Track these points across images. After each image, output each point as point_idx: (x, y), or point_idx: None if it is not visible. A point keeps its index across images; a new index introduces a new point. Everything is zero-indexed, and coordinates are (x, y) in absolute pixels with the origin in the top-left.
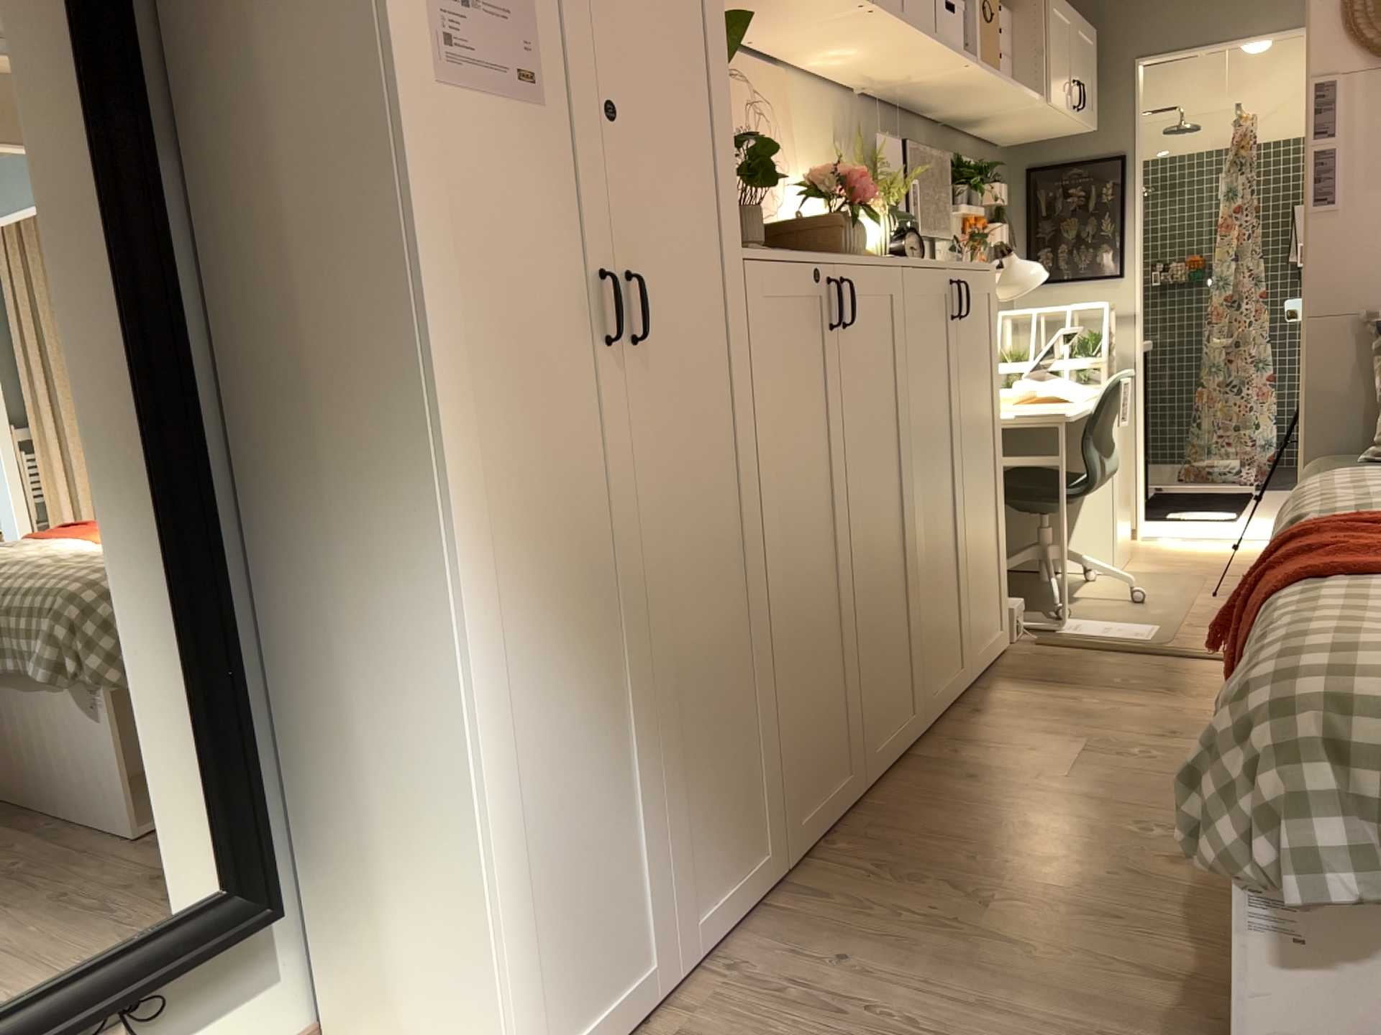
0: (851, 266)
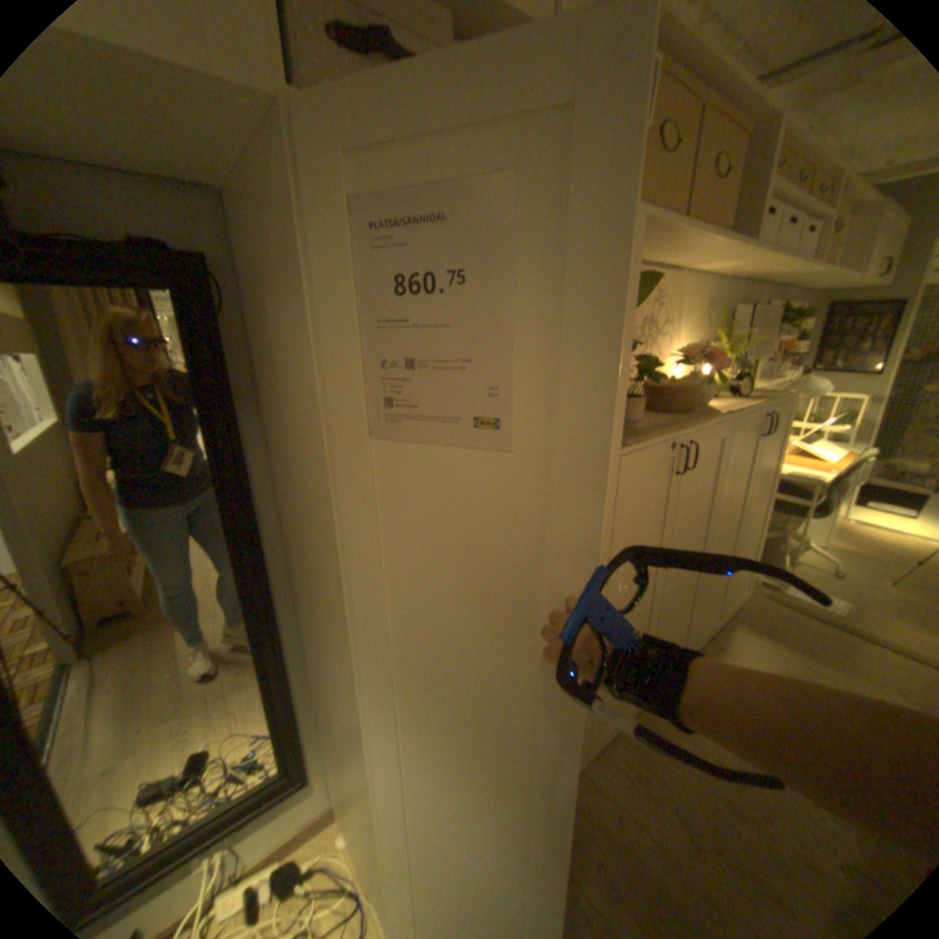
0: (699, 432)
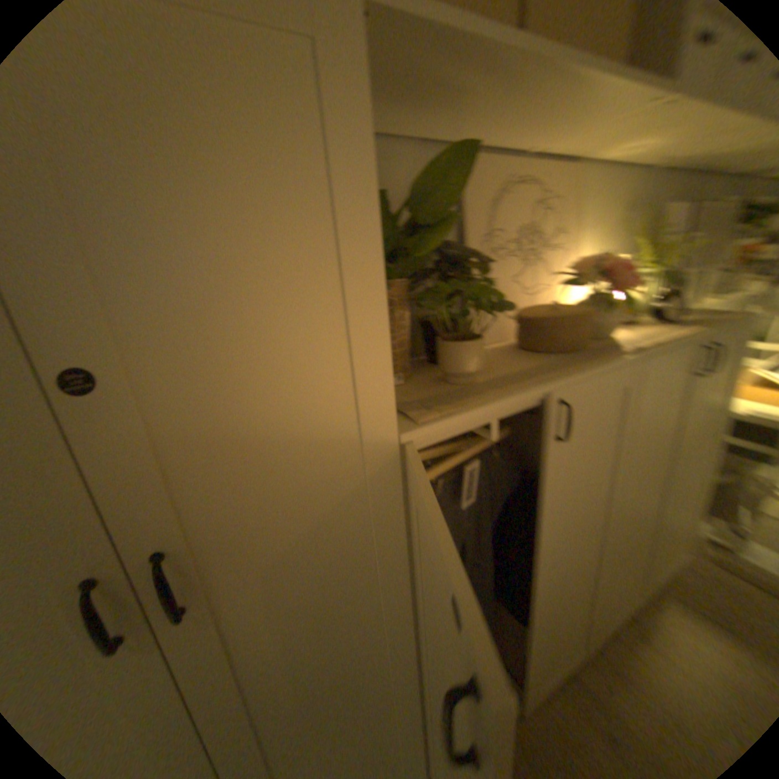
0: (577, 385)
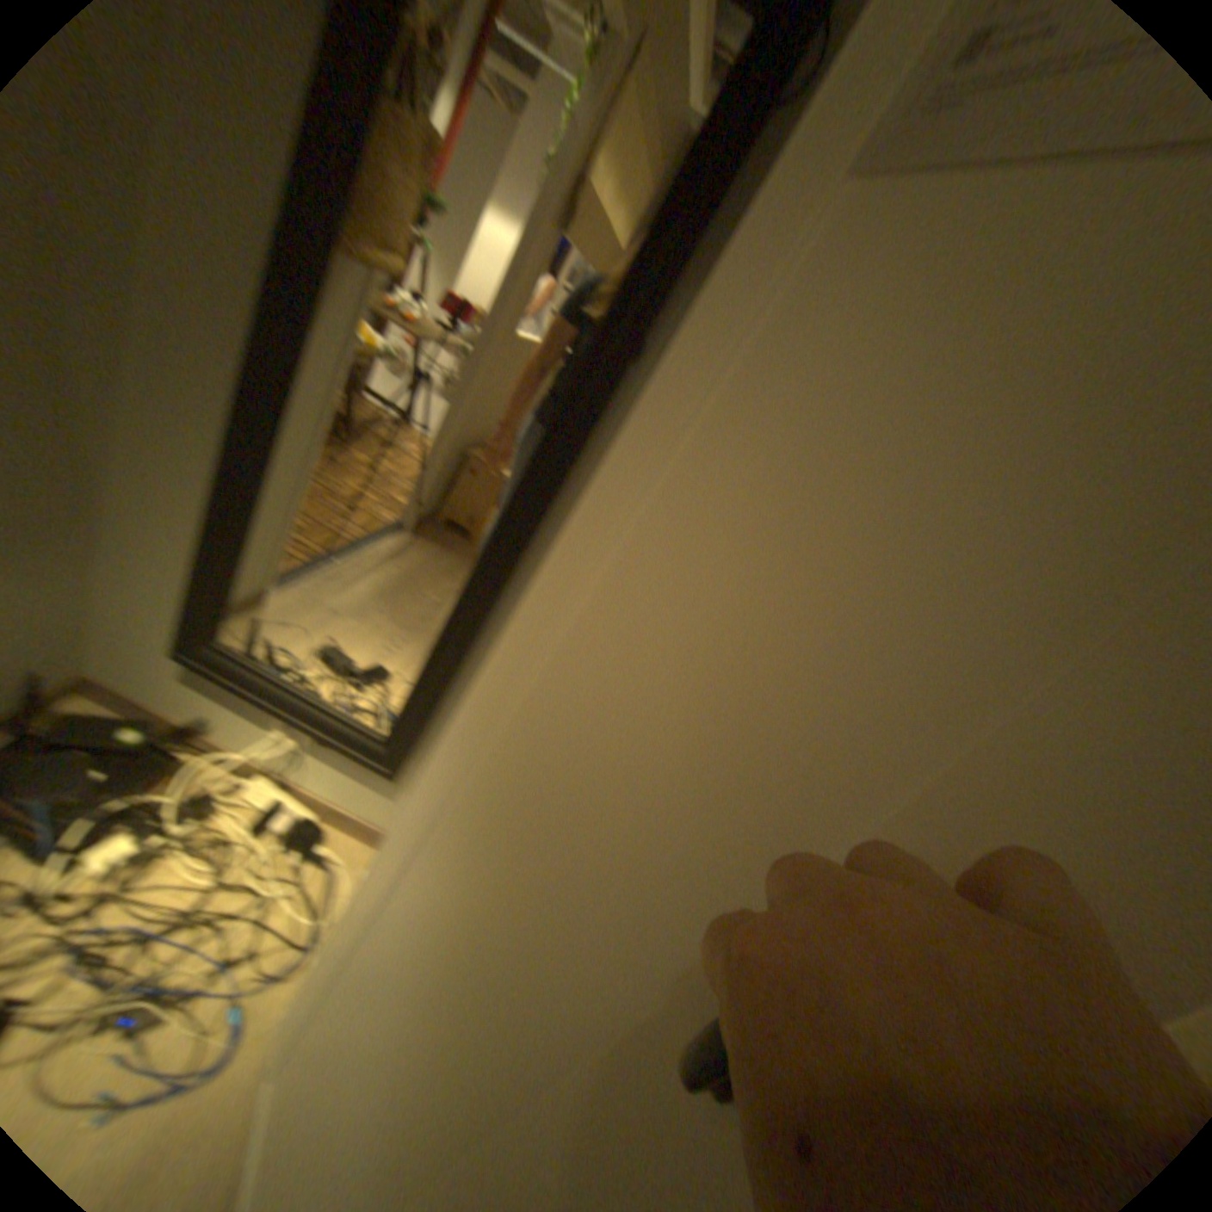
0: None
